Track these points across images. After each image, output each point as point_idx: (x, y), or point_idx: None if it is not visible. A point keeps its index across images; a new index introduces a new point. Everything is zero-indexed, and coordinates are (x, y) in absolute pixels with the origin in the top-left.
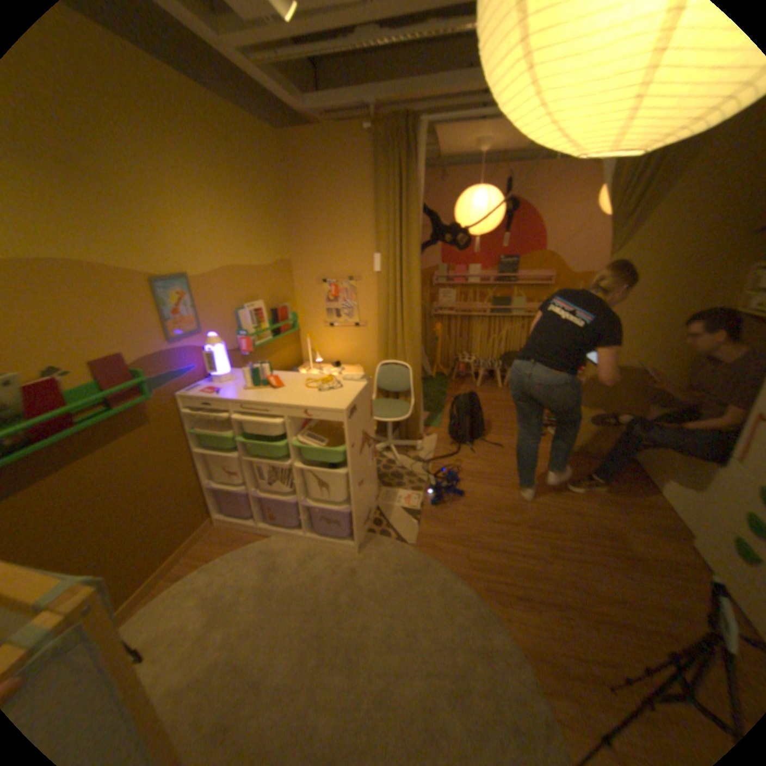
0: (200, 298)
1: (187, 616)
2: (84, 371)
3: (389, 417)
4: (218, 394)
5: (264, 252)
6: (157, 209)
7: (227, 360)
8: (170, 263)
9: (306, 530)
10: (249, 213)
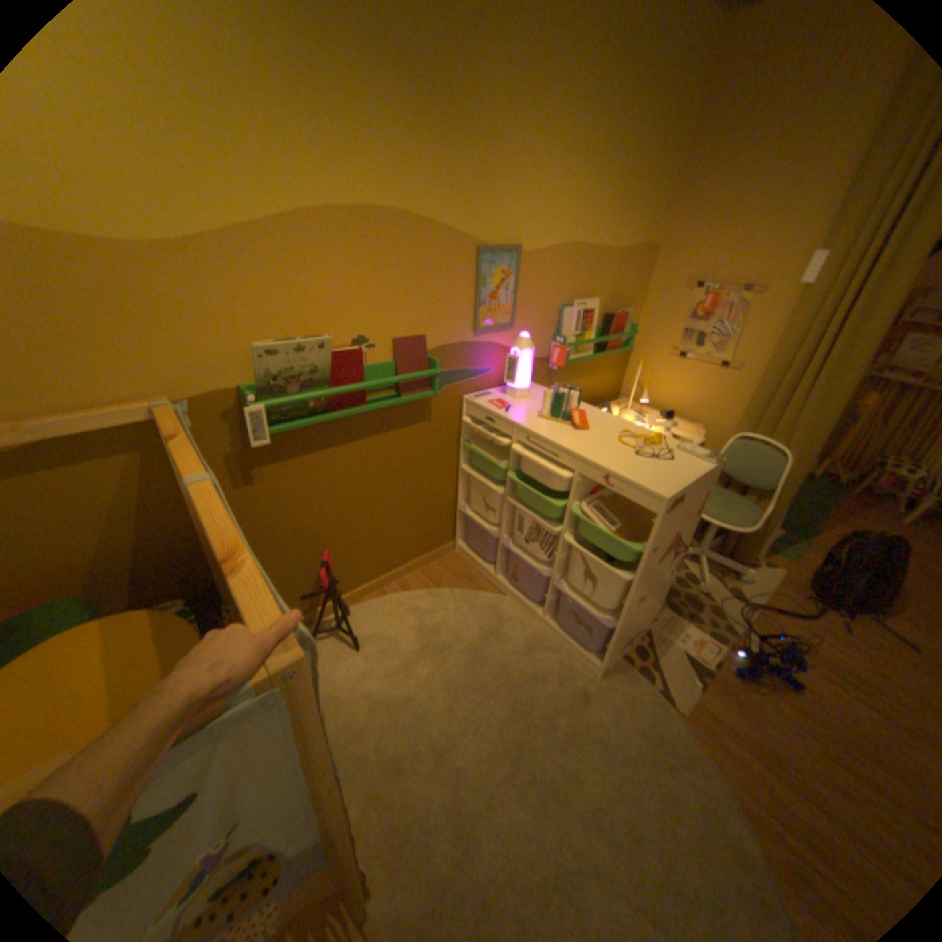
0: (525, 283)
1: (404, 632)
2: (386, 347)
3: (720, 519)
4: (506, 412)
5: (626, 226)
6: (514, 149)
7: (530, 371)
8: (506, 229)
9: (548, 613)
10: (628, 162)
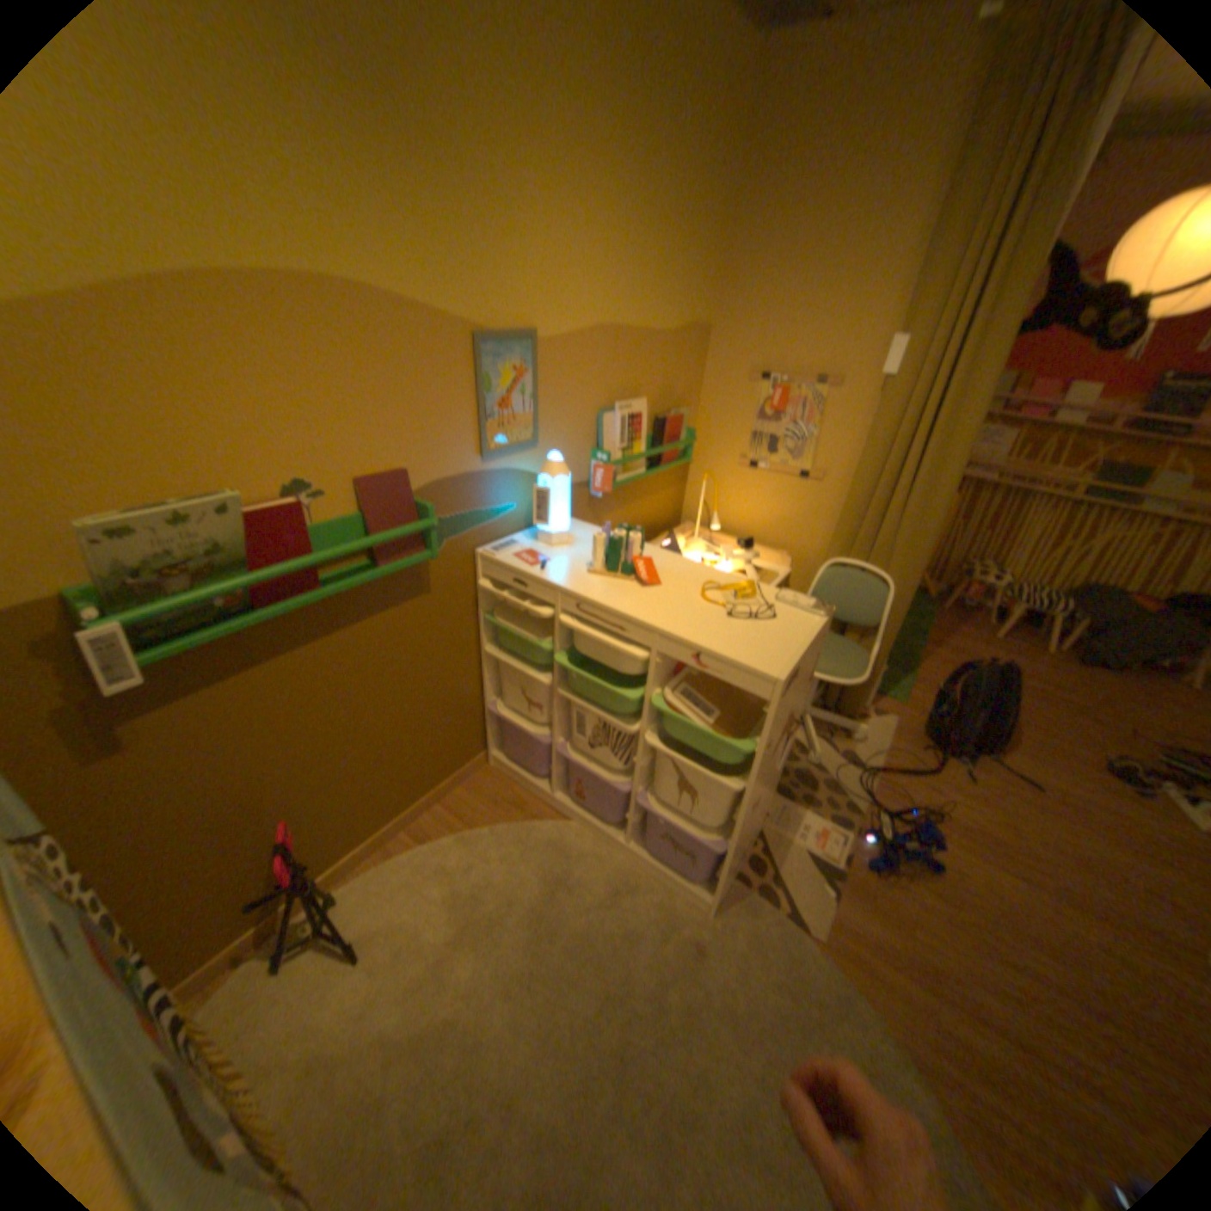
0: (547, 383)
1: (427, 915)
2: (345, 494)
3: (824, 672)
4: (542, 571)
5: (670, 303)
6: (511, 193)
7: (568, 507)
8: (512, 308)
9: (632, 839)
10: (665, 219)
